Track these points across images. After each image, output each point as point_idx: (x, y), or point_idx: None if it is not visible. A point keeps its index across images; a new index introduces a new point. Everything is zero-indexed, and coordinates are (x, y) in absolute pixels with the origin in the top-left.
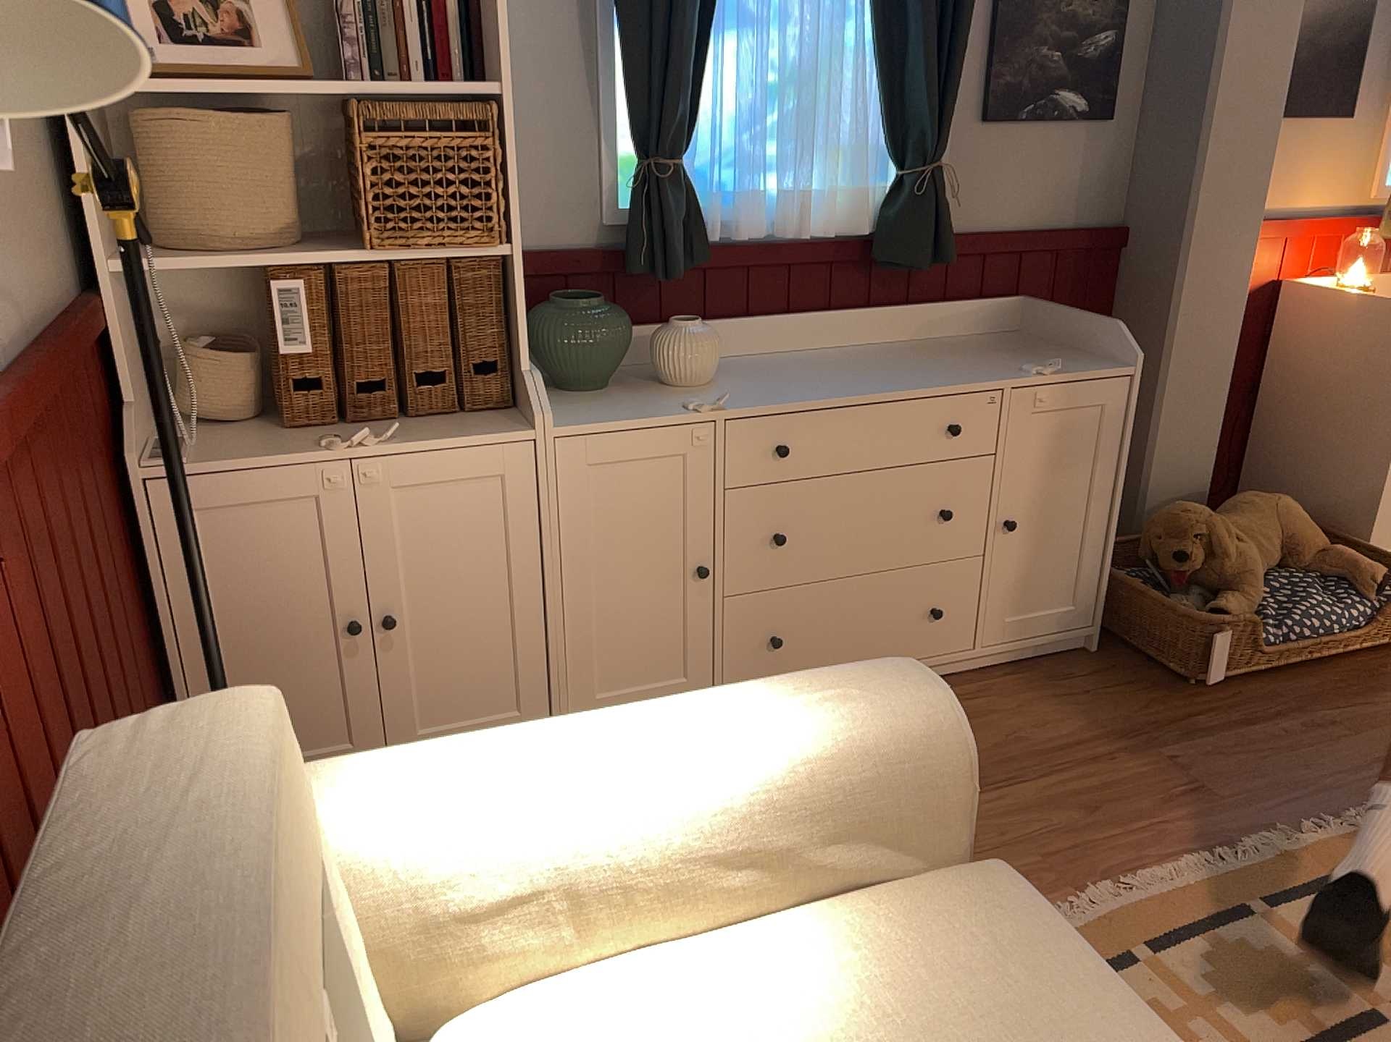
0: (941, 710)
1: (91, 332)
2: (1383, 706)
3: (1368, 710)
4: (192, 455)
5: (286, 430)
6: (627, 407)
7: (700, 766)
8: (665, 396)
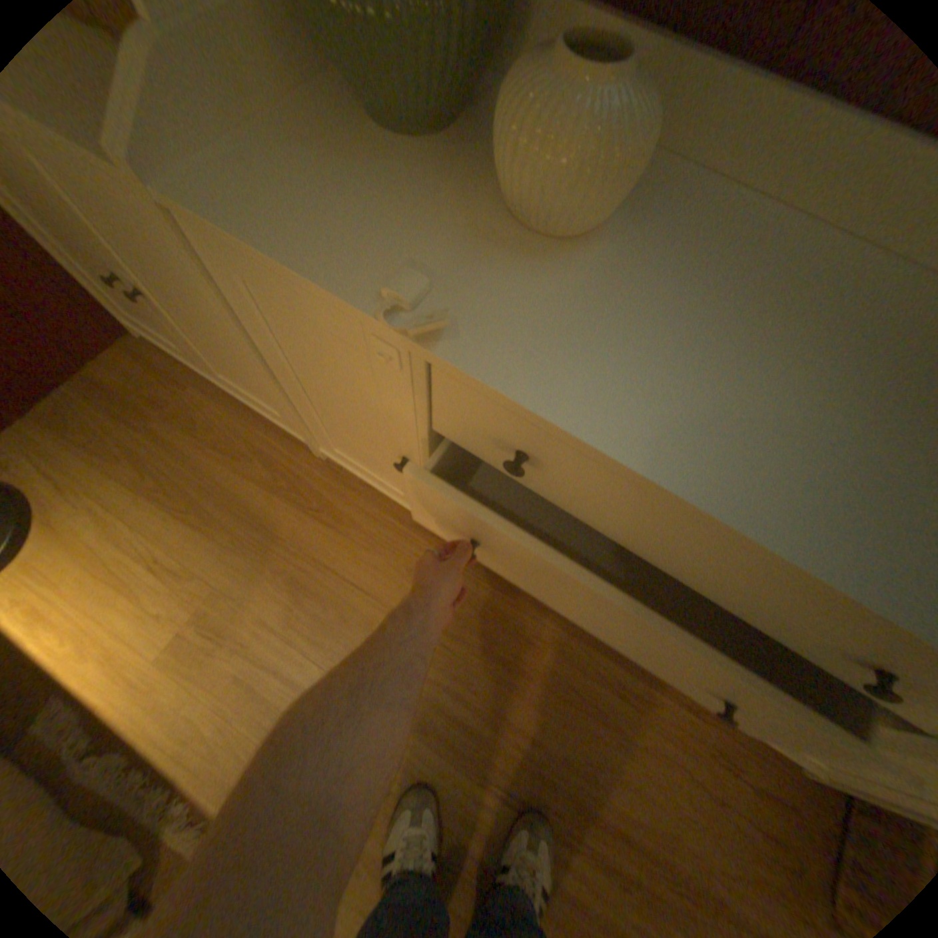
0: None
1: None
2: None
3: None
4: None
5: None
6: (348, 209)
7: None
8: (454, 220)
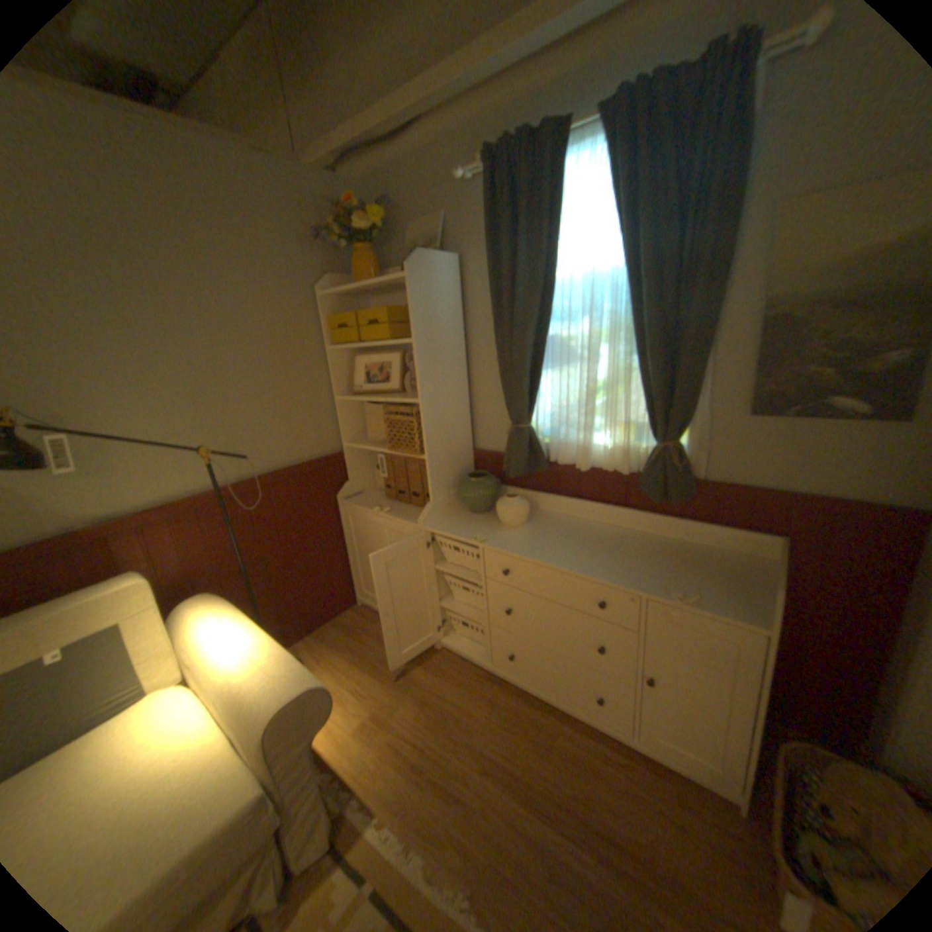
0: (269, 715)
1: (323, 462)
2: None
3: None
4: (355, 499)
5: (386, 497)
6: (465, 526)
7: (222, 669)
8: (488, 526)
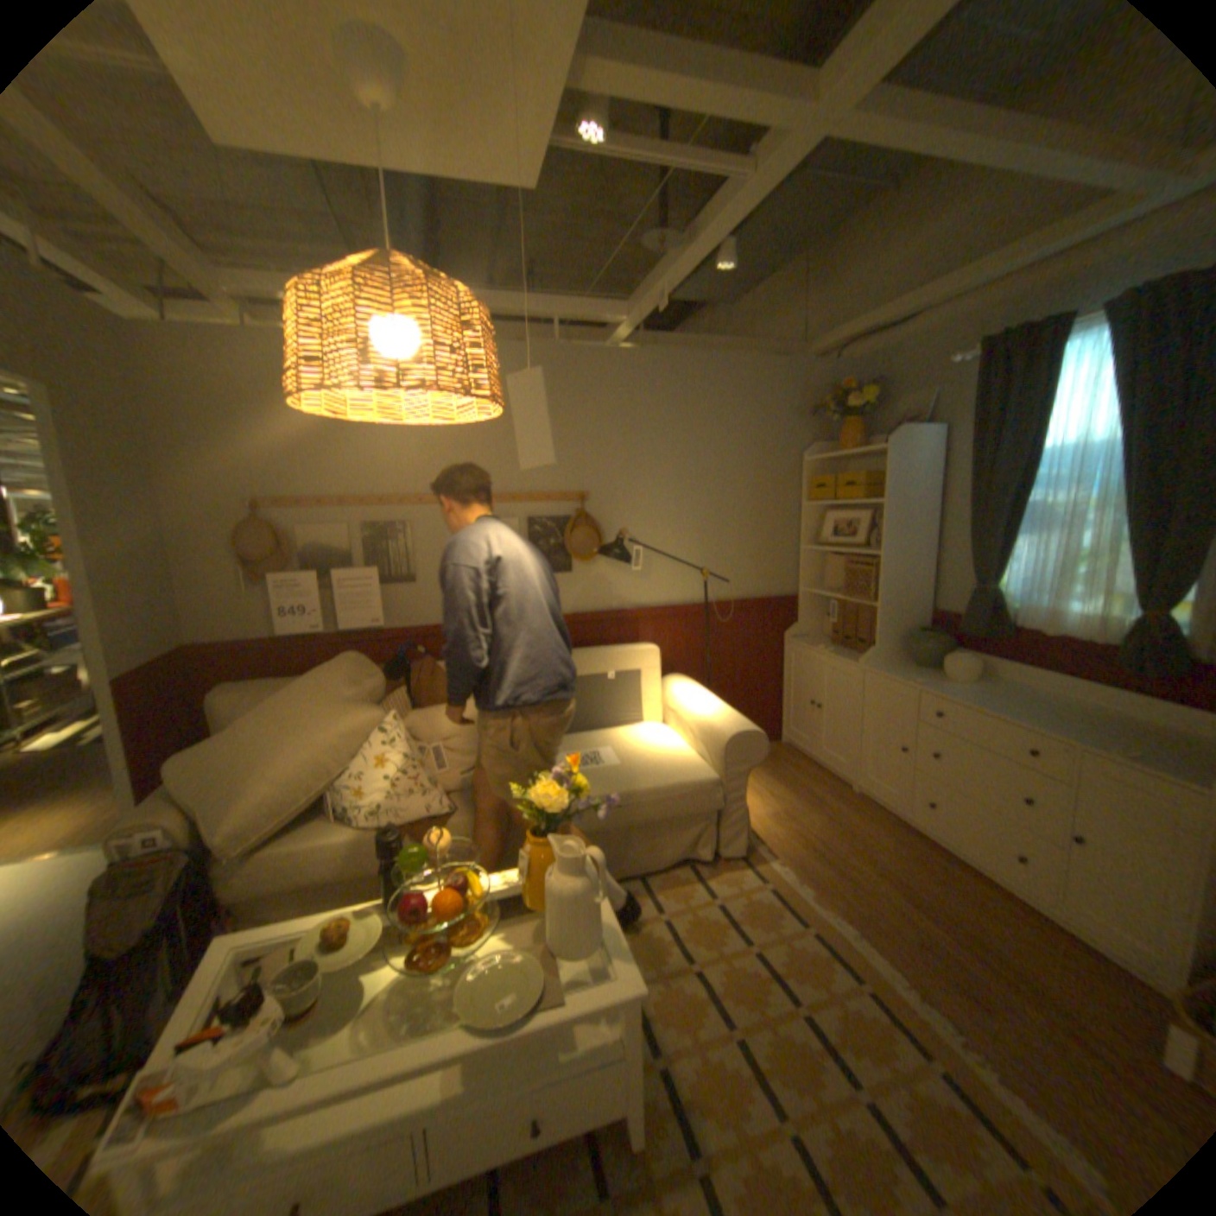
0: (731, 734)
1: (778, 601)
2: None
3: None
4: (800, 639)
5: (829, 643)
6: (905, 673)
7: (699, 710)
8: (930, 677)
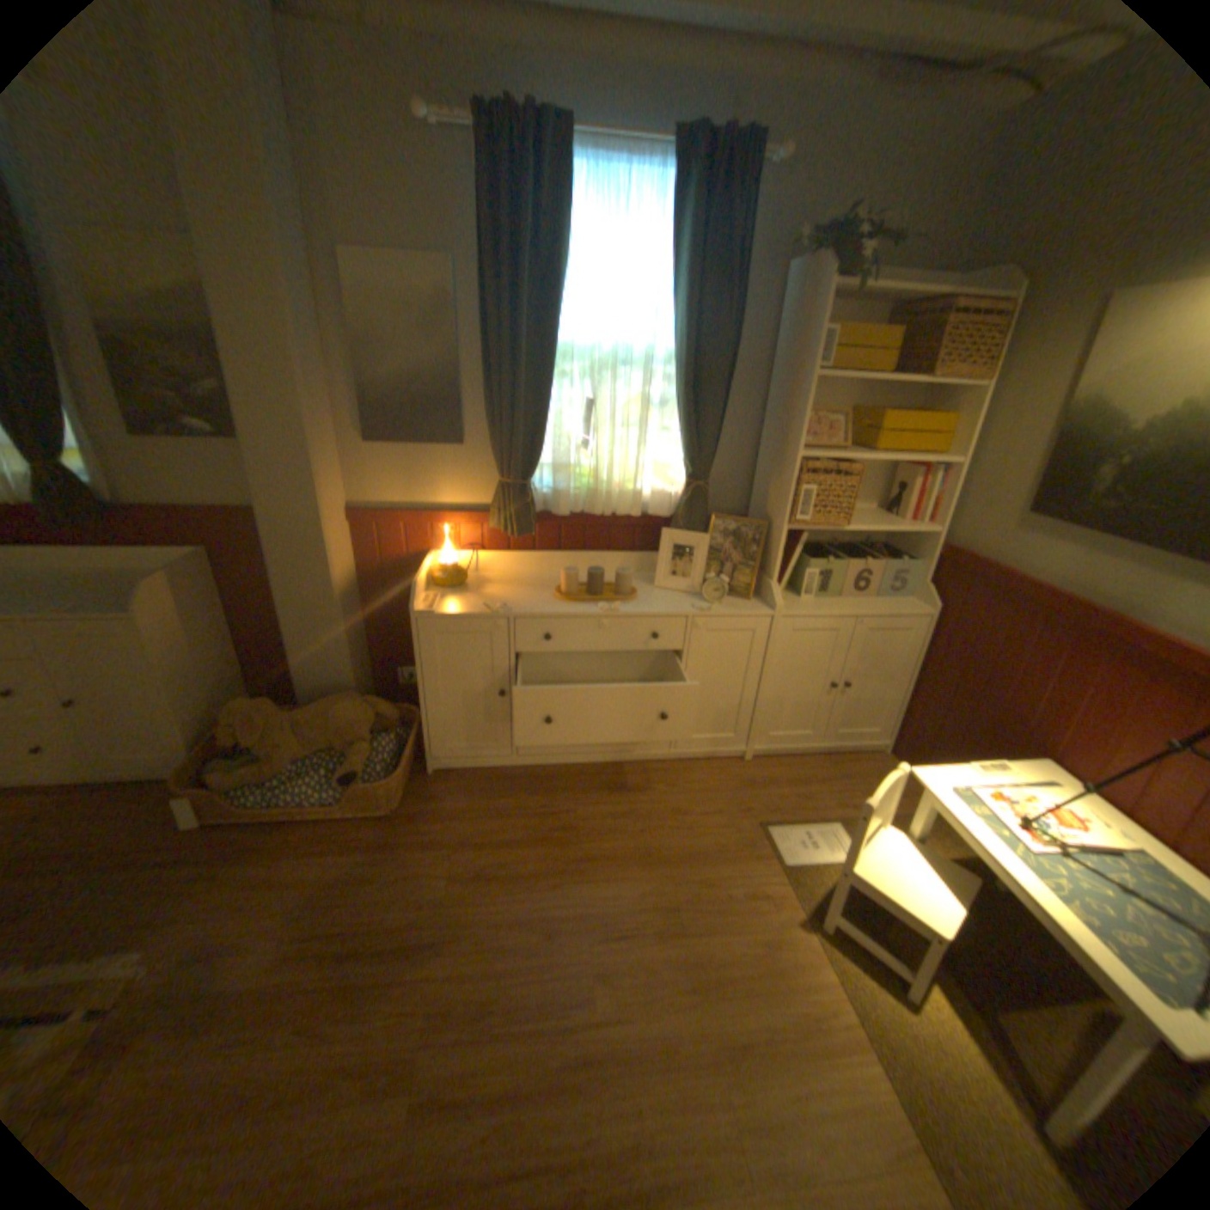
0: None
1: None
2: (274, 872)
3: (257, 874)
4: None
5: None
6: None
7: None
8: None
